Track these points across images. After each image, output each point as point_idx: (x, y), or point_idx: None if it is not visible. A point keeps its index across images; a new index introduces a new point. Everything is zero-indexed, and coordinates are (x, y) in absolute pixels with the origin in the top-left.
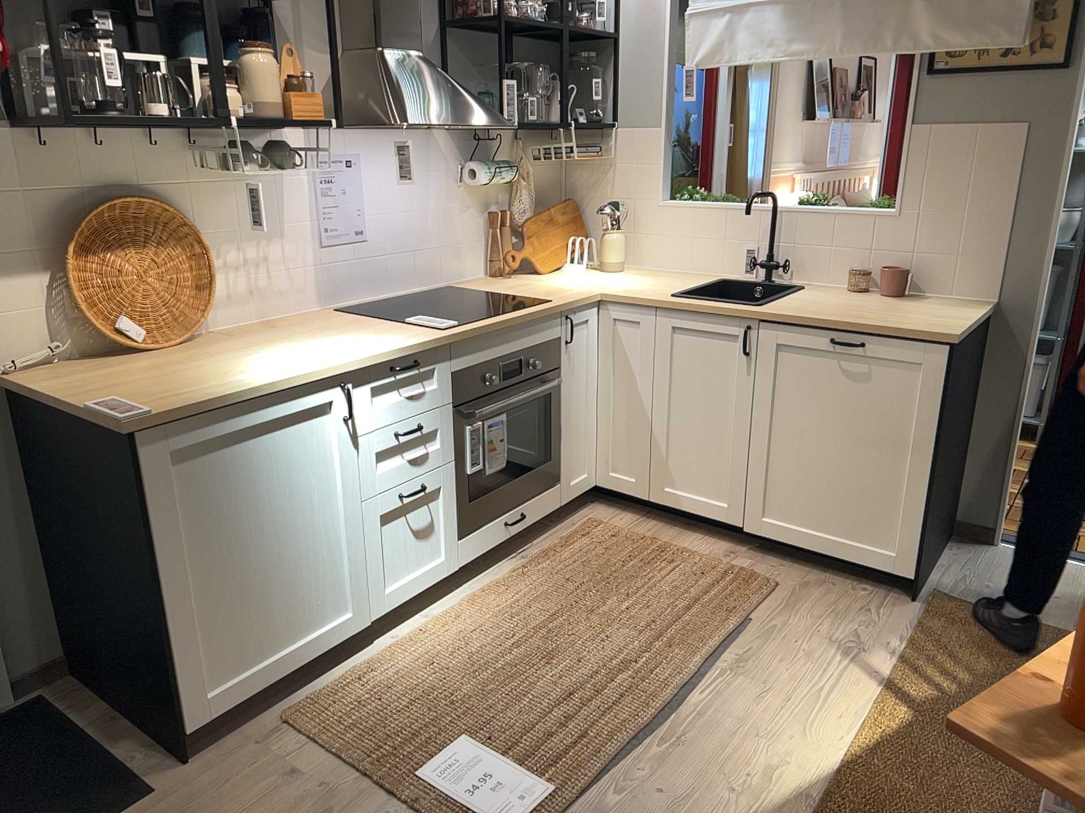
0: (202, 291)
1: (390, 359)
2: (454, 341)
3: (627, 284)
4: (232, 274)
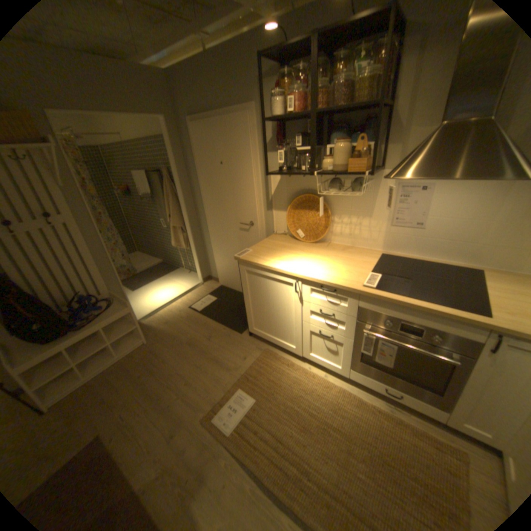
0: (326, 228)
1: (320, 282)
2: (362, 293)
3: None
4: (344, 225)
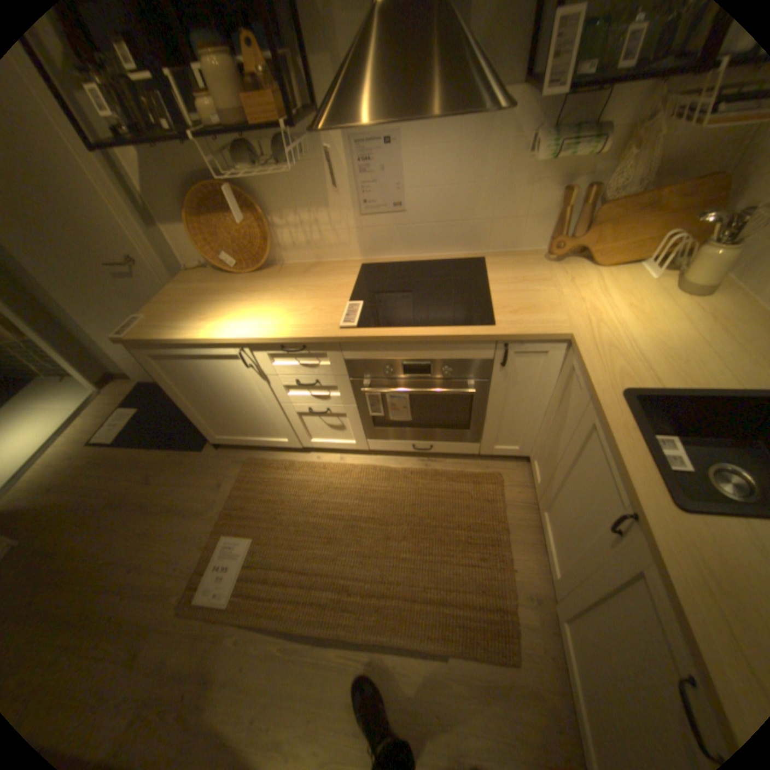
0: (266, 240)
1: (276, 341)
2: (340, 340)
3: (636, 331)
4: (292, 229)
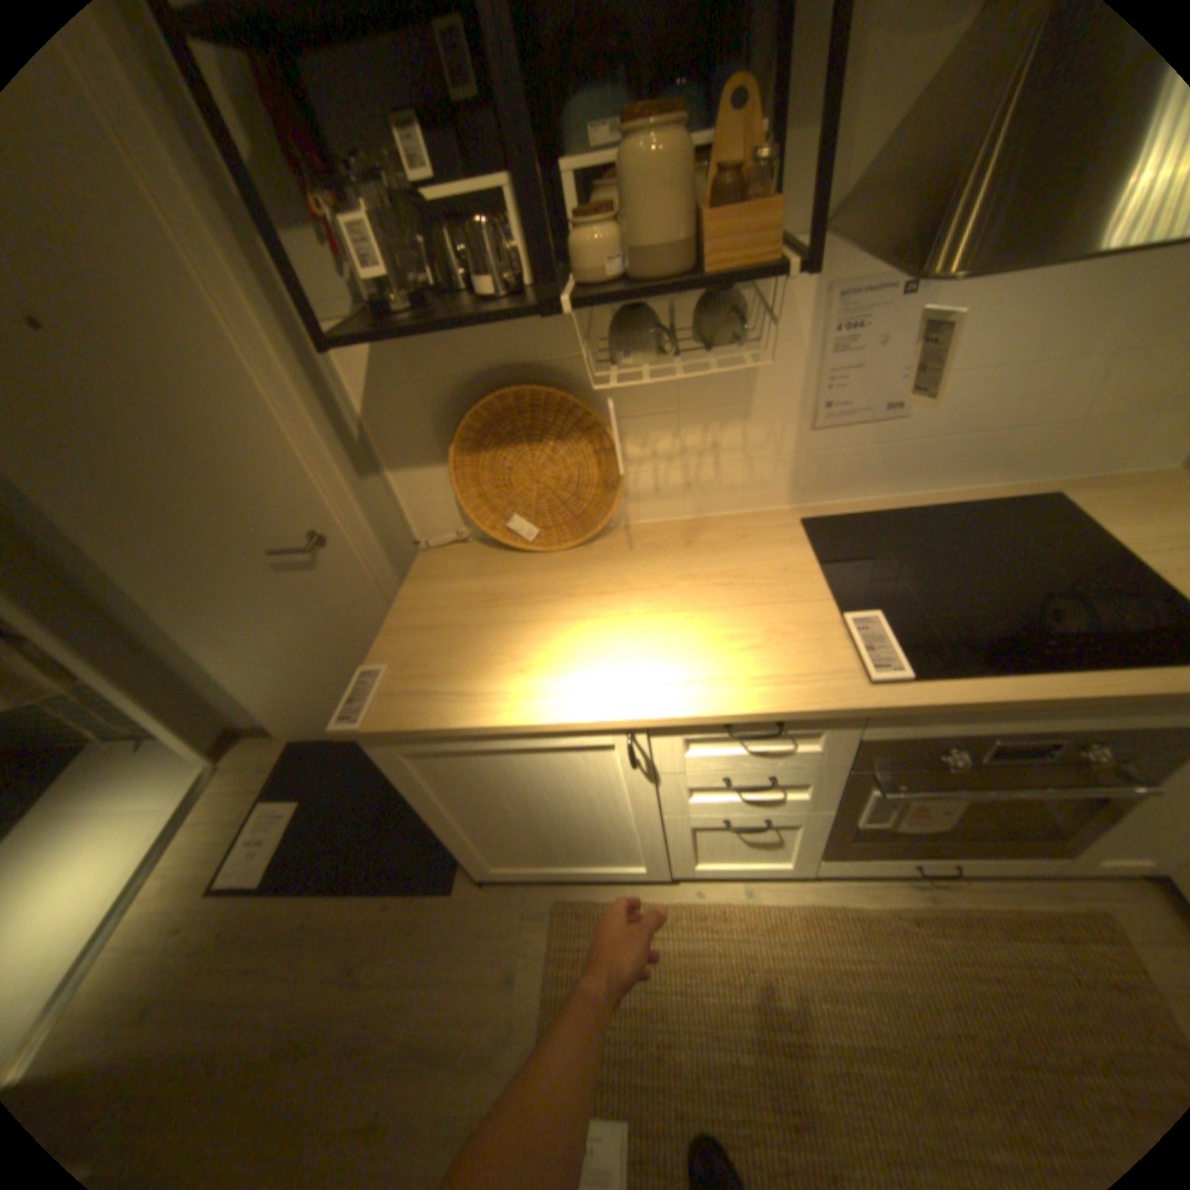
0: (610, 487)
1: (724, 718)
2: (881, 711)
3: None
4: (663, 462)
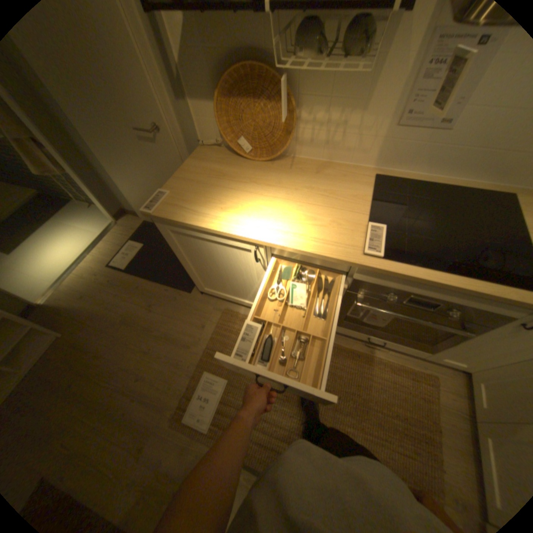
0: (288, 133)
1: (295, 251)
2: (363, 267)
3: None
4: (317, 125)
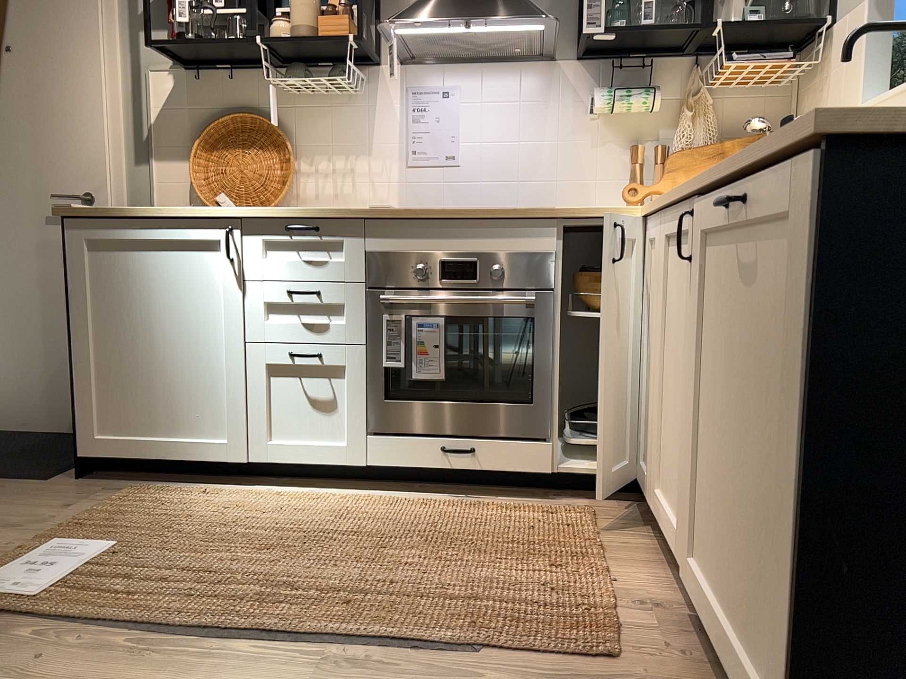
0: (284, 185)
1: (283, 217)
2: (367, 217)
3: None
4: (319, 178)
